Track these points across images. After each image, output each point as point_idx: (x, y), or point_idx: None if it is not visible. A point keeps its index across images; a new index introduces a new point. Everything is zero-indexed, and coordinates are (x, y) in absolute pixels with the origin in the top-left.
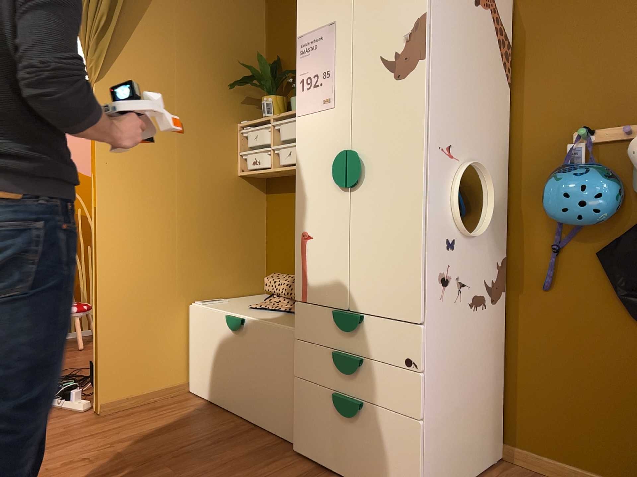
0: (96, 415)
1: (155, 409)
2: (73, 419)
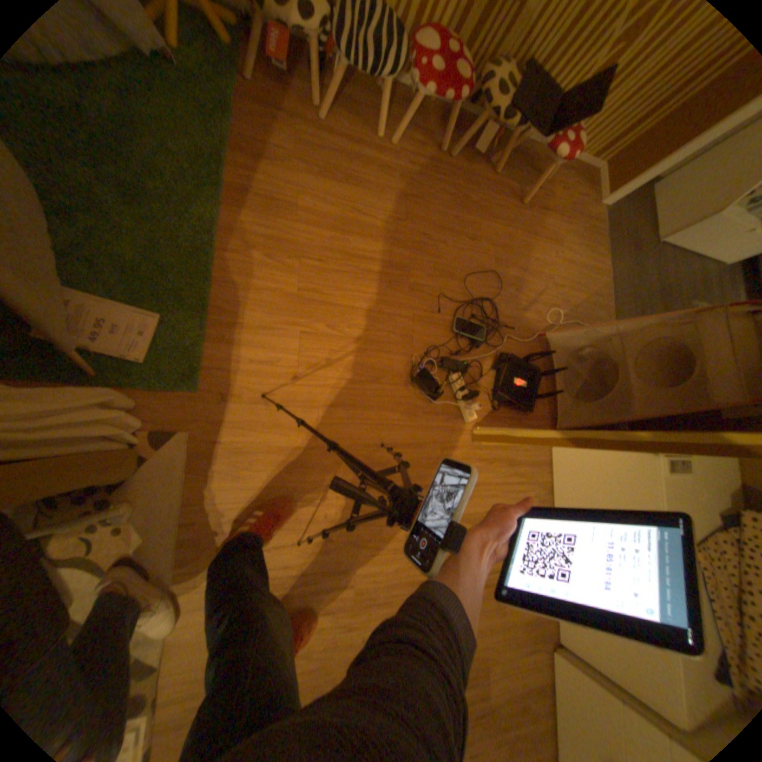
0: (472, 441)
1: (515, 467)
2: (455, 433)
